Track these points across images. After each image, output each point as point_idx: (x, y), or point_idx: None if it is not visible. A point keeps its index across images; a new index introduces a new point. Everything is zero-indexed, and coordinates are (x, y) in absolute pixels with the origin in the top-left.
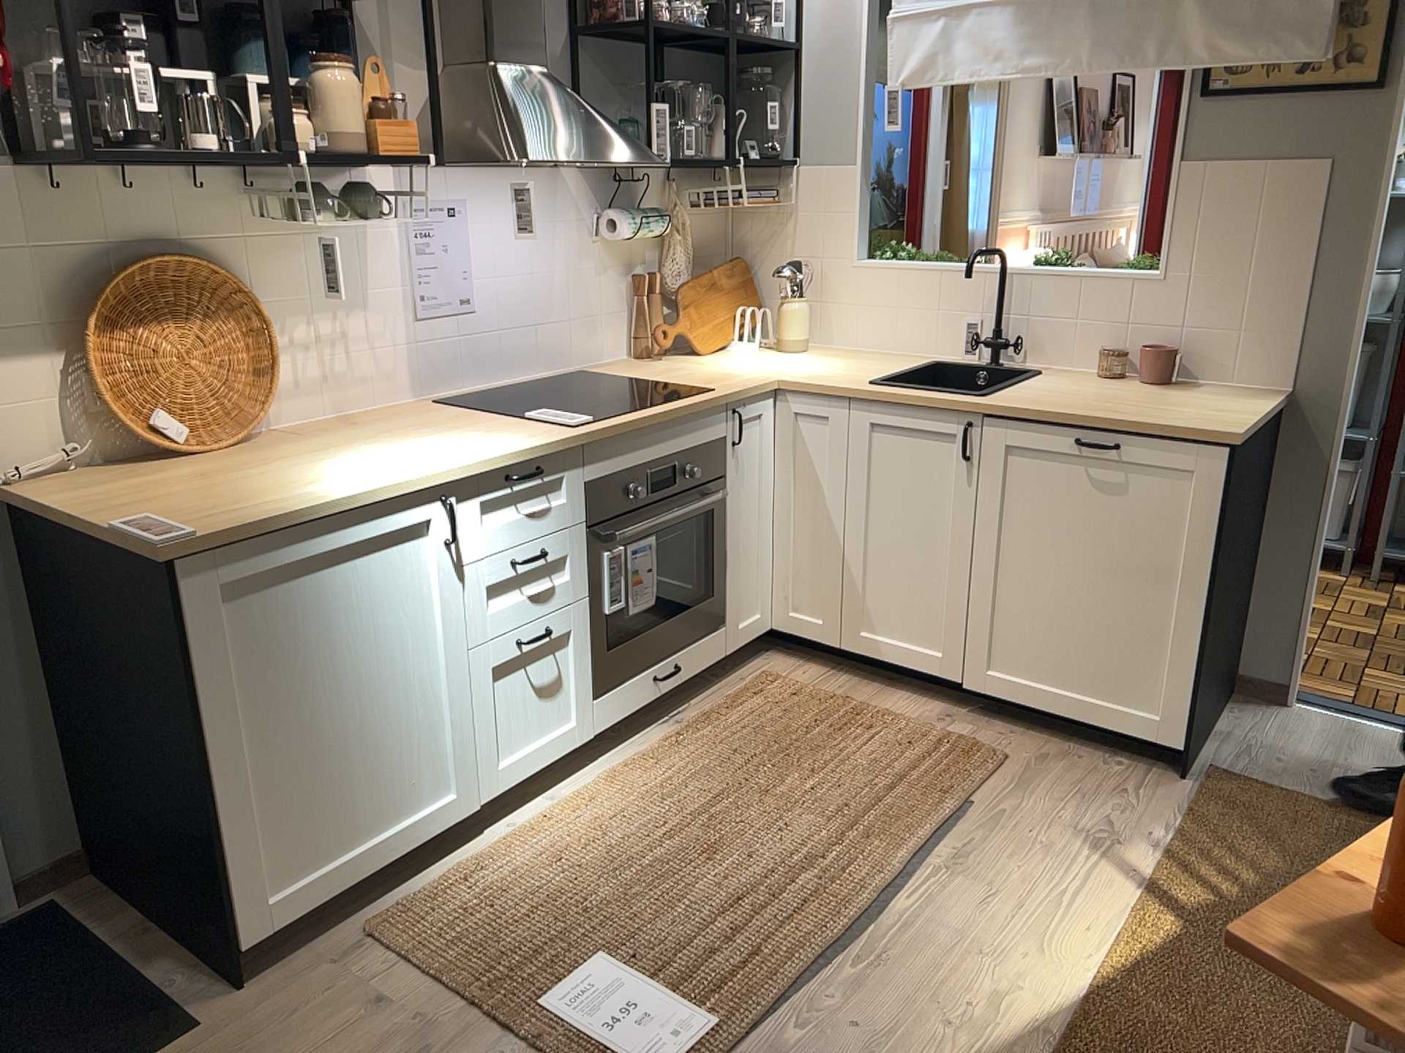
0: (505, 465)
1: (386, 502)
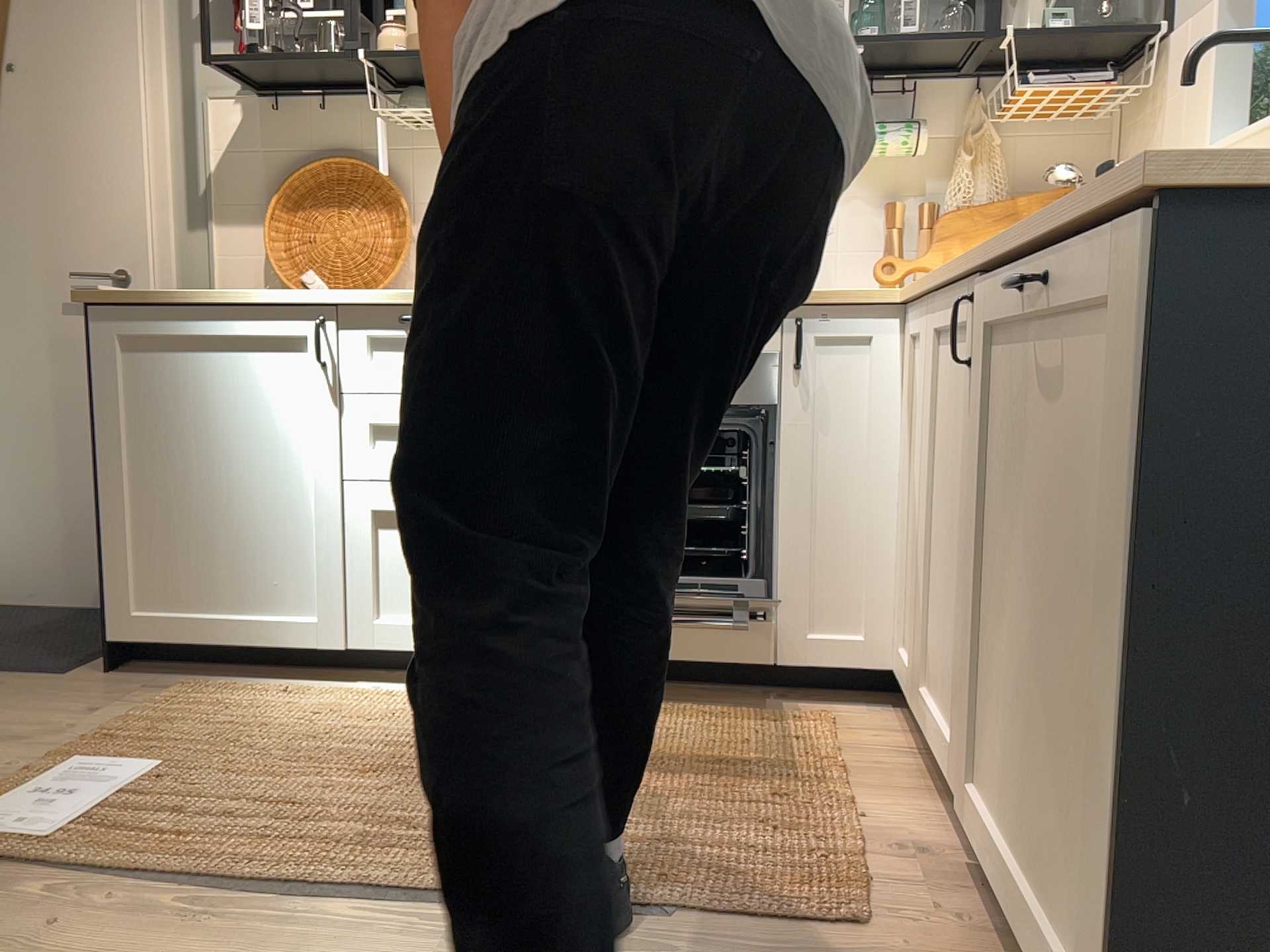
0: (396, 304)
1: (260, 306)
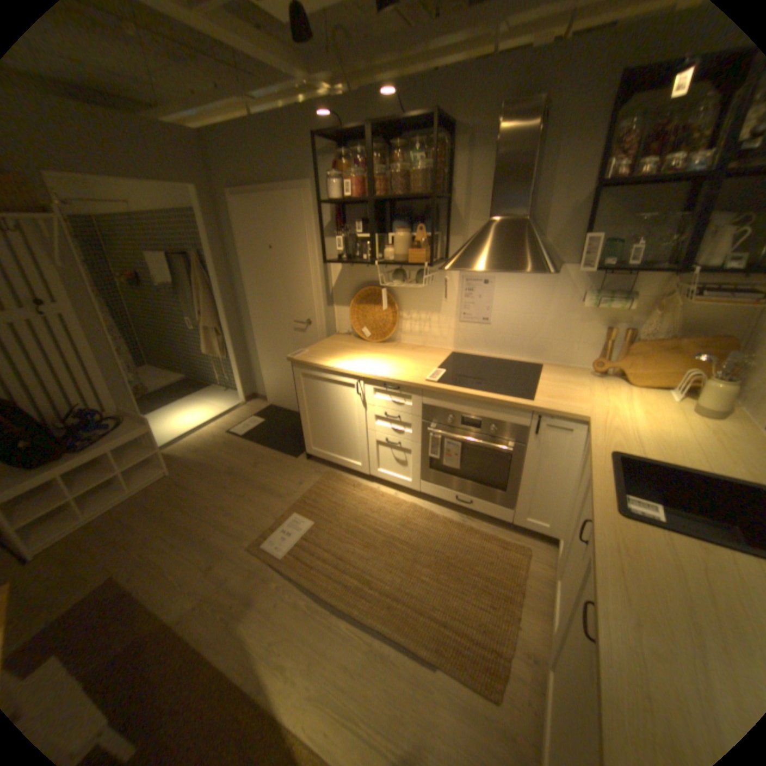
0: (382, 380)
1: (340, 372)
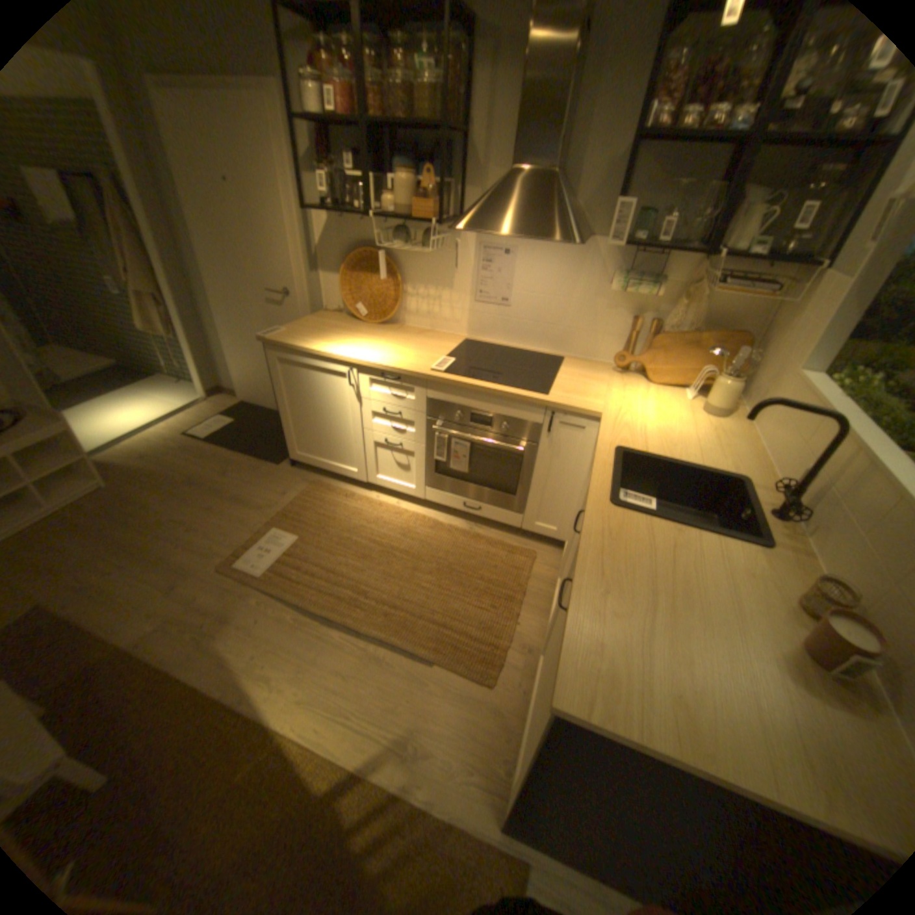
0: (380, 368)
1: (327, 357)
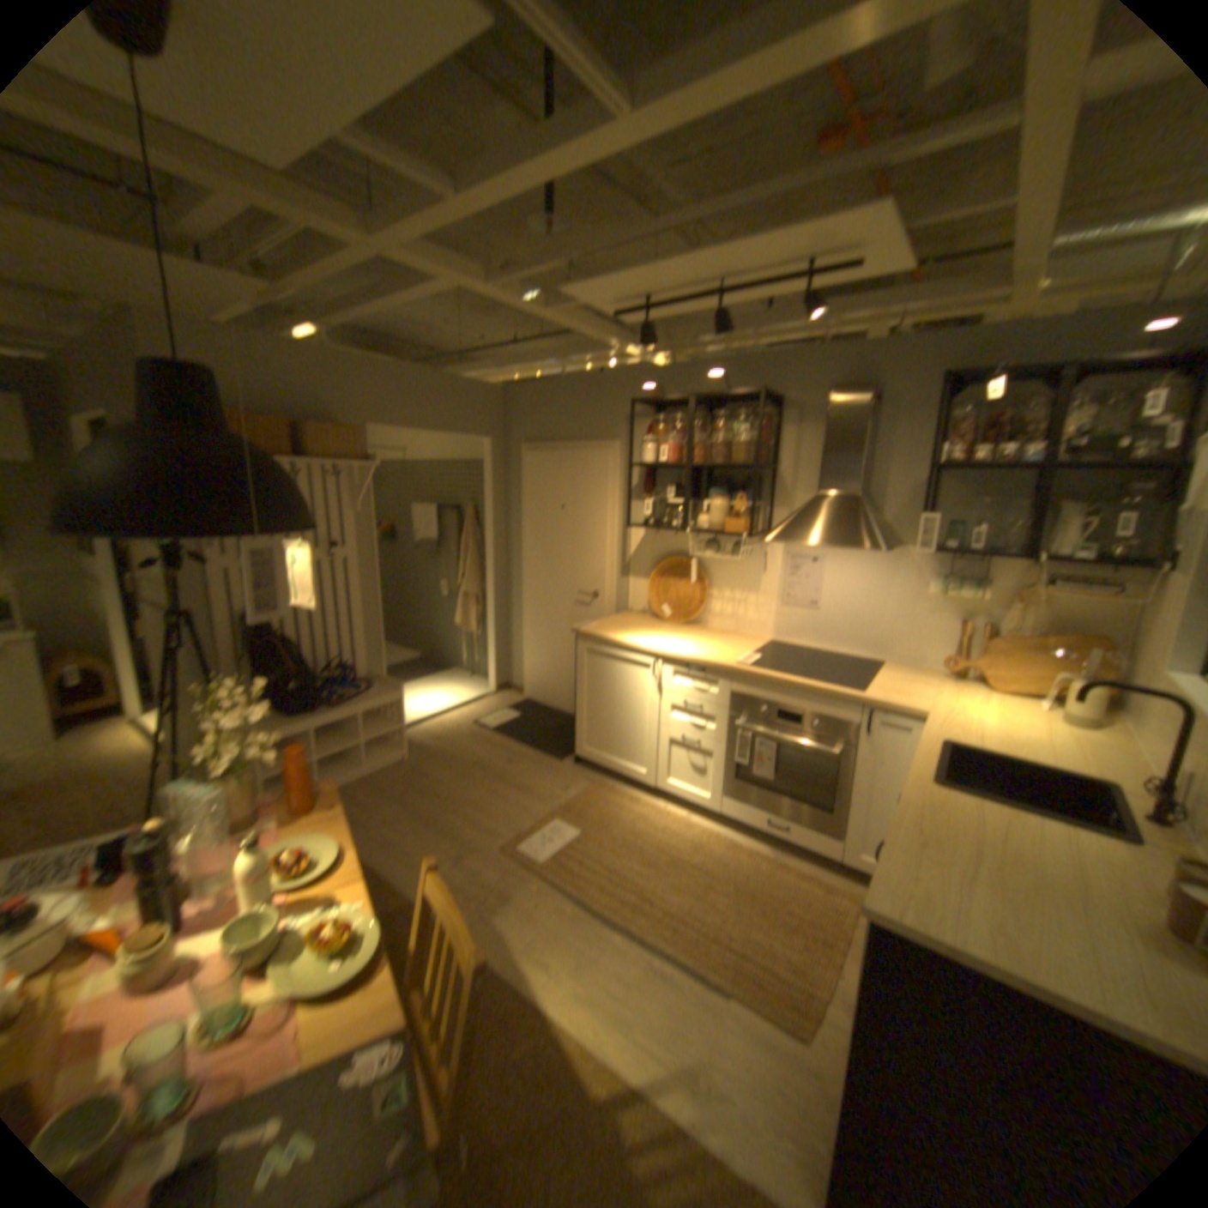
0: (683, 662)
1: (633, 650)
